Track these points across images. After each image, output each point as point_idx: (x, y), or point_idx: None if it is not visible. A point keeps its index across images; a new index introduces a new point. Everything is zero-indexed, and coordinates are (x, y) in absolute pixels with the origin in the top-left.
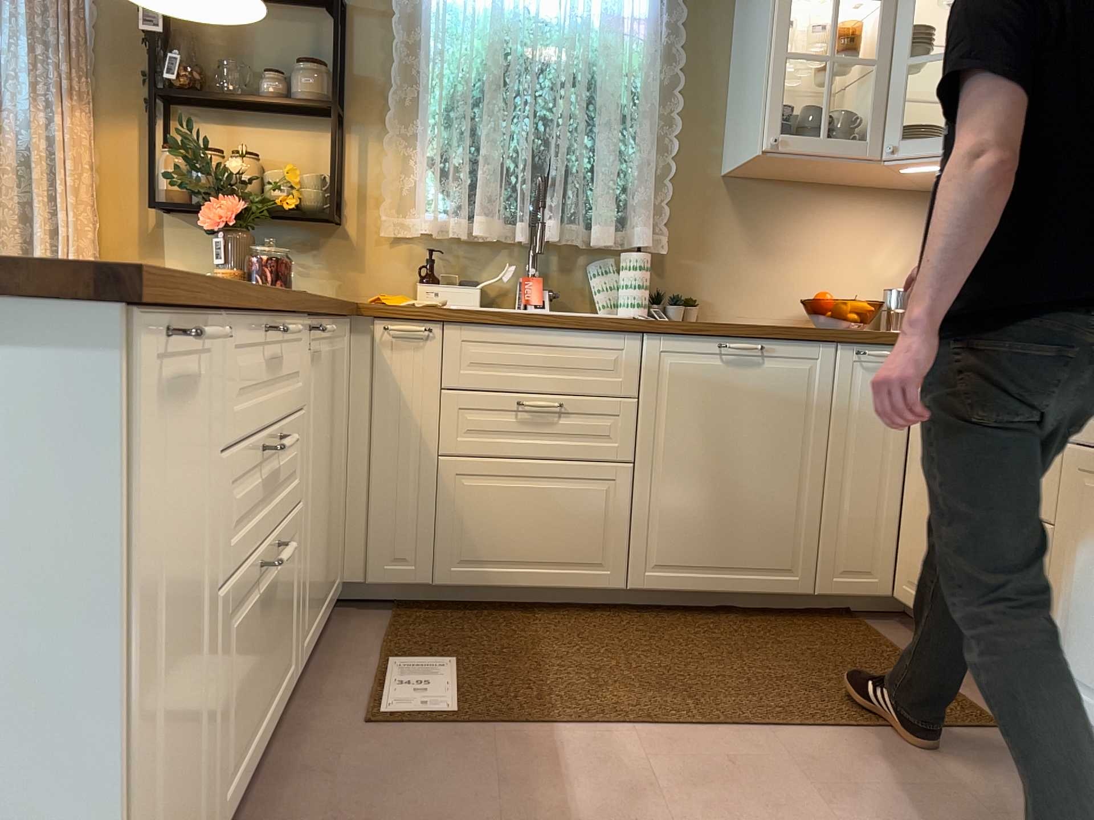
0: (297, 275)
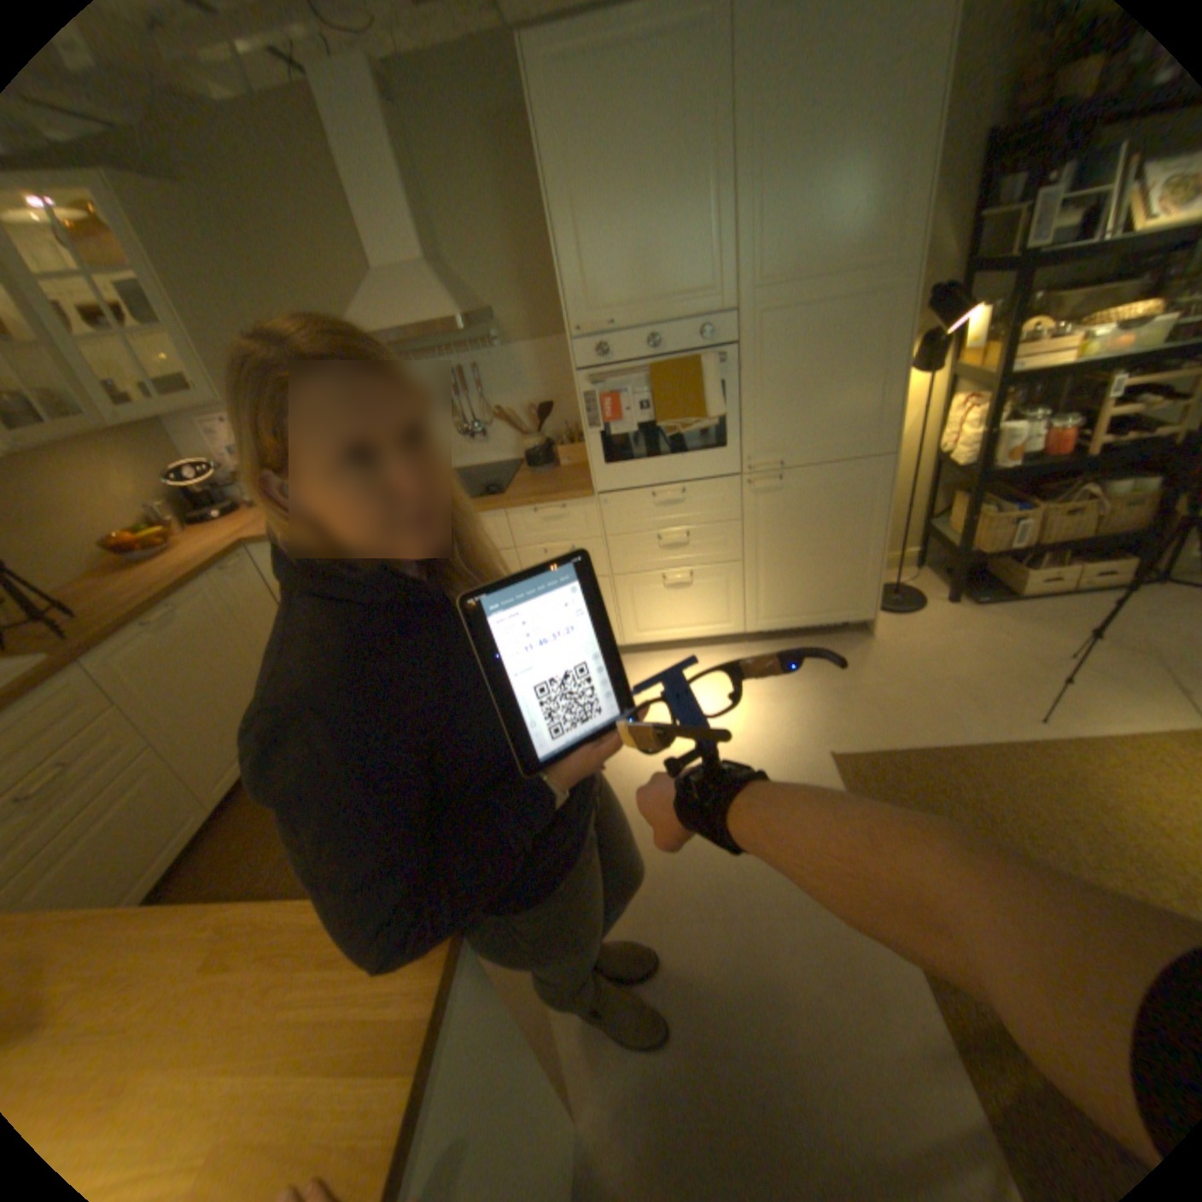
0: None
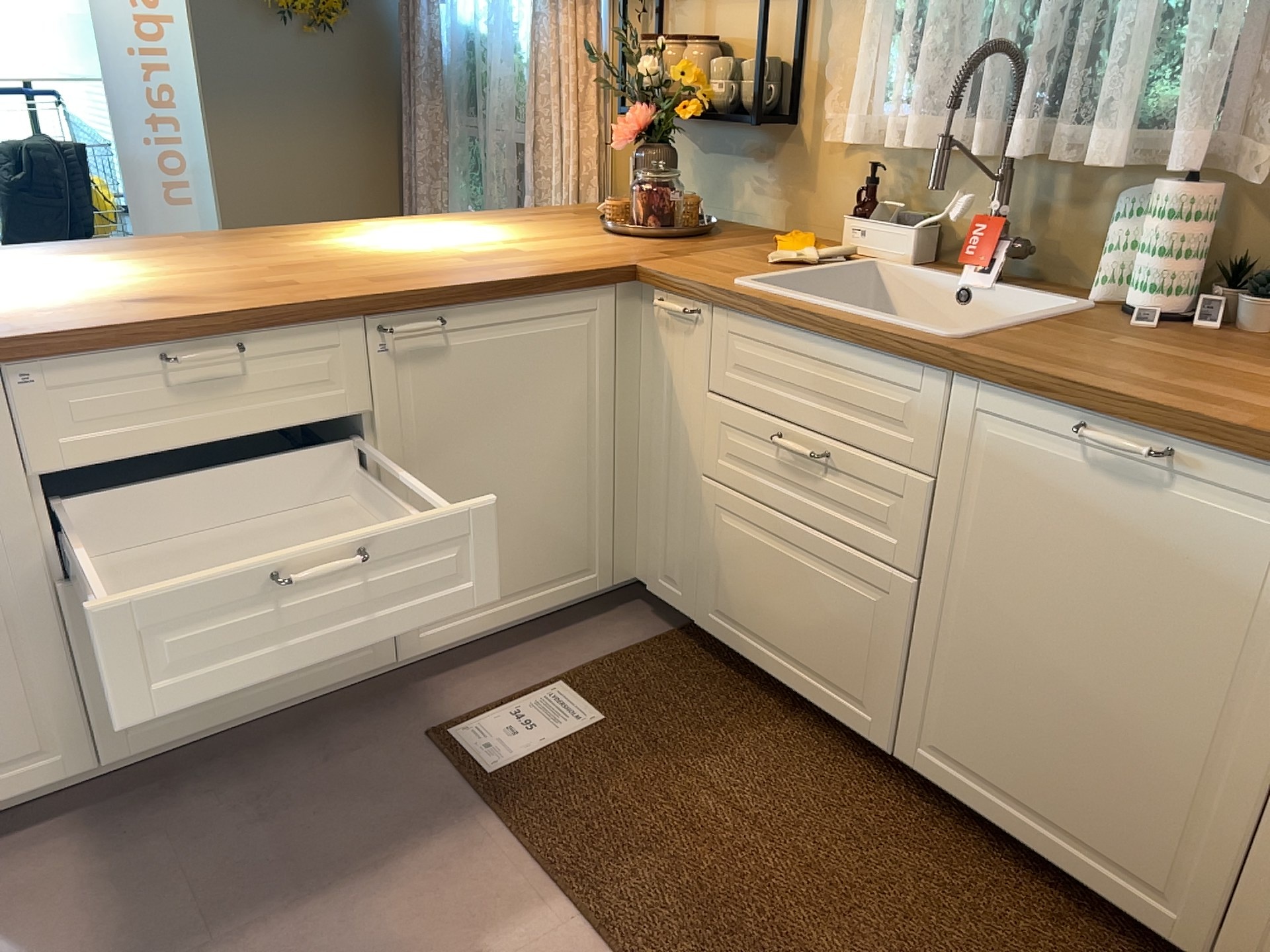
0: (749, 192)
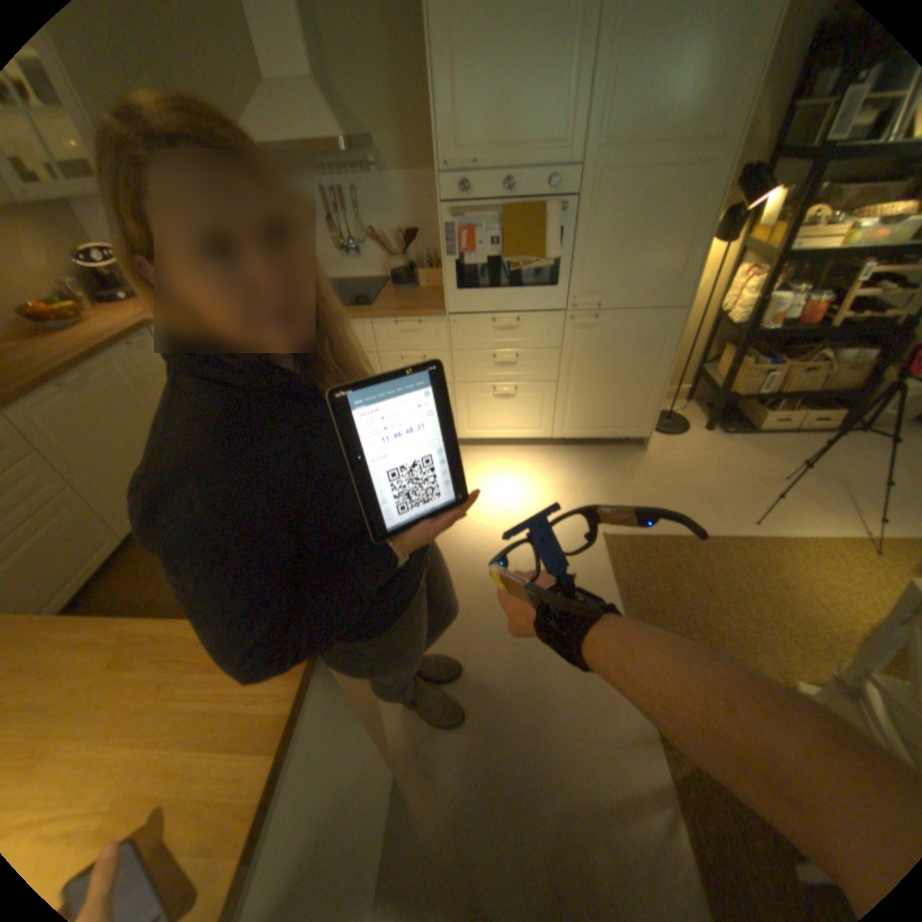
0: None
